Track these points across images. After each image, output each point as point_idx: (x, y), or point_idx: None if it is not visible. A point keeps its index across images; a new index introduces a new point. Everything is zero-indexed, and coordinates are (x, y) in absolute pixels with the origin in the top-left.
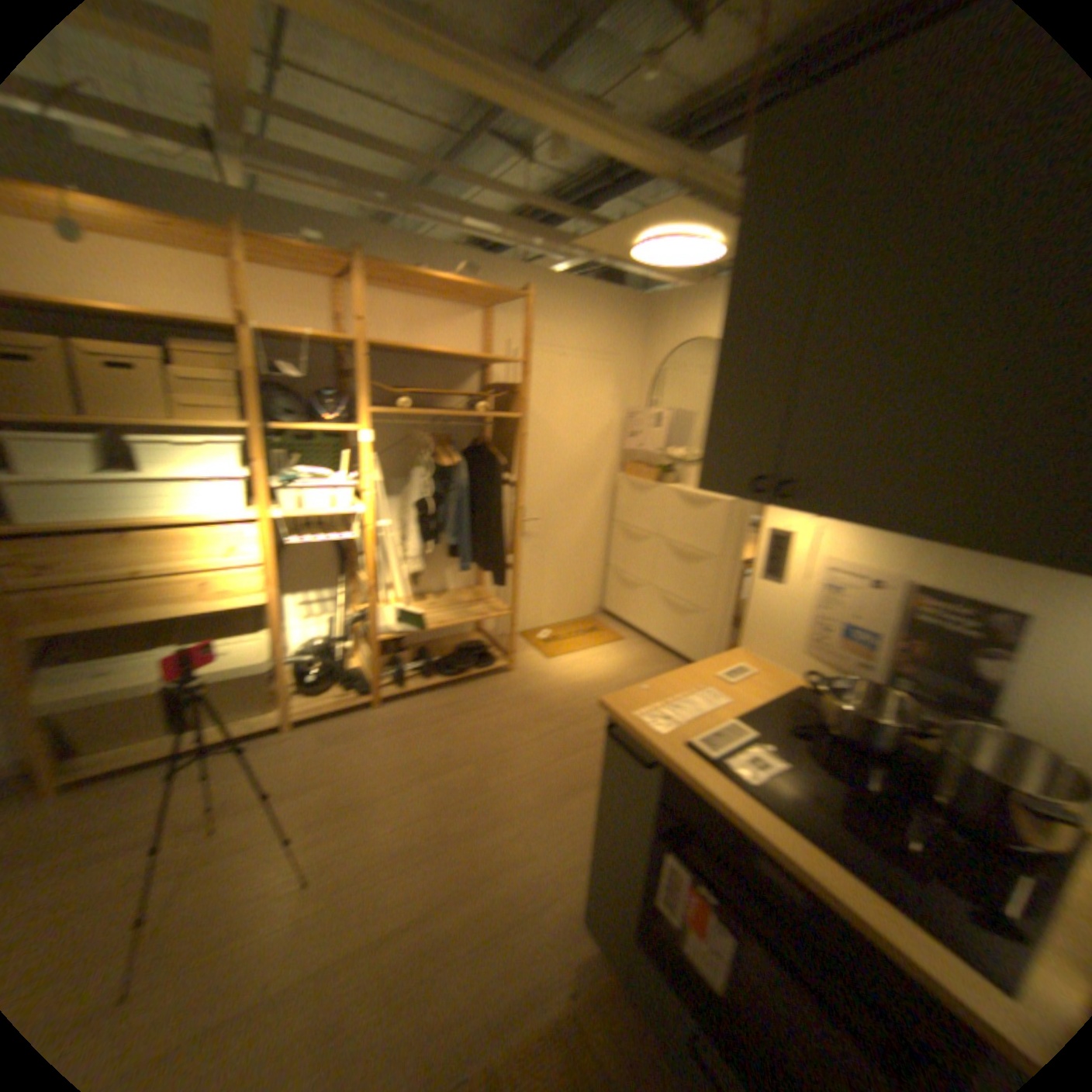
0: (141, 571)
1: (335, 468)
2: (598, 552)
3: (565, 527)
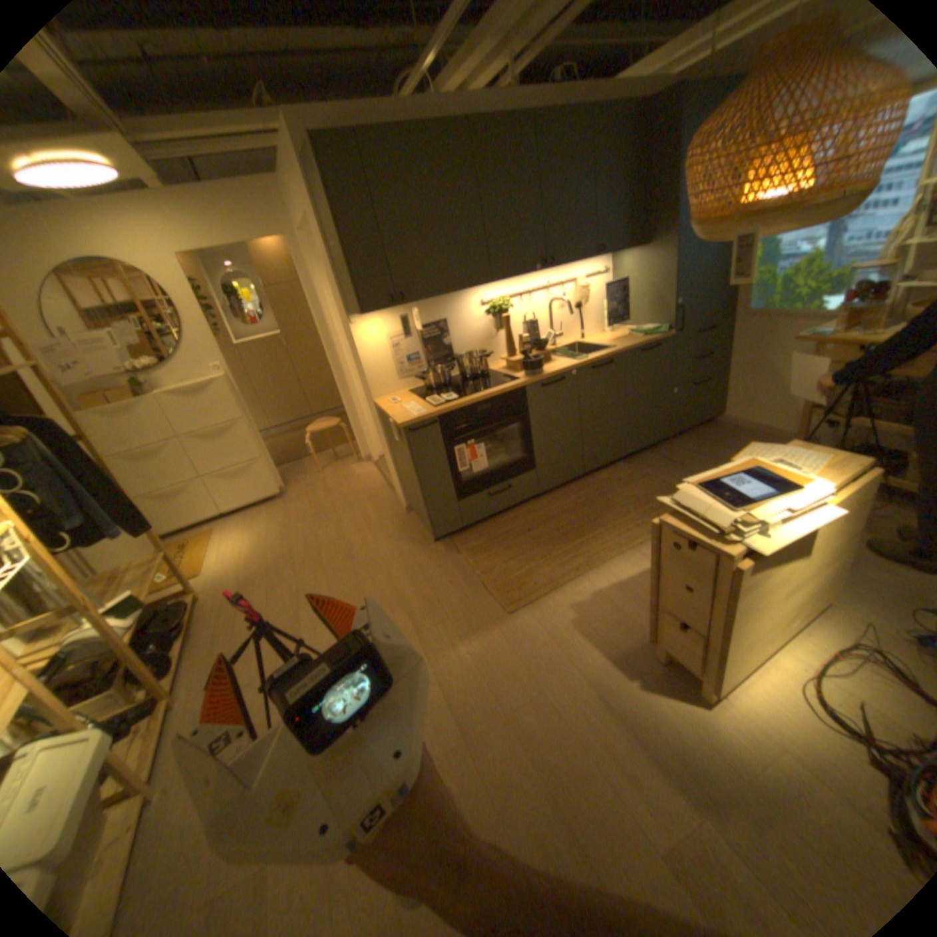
0: None
1: None
2: None
3: None
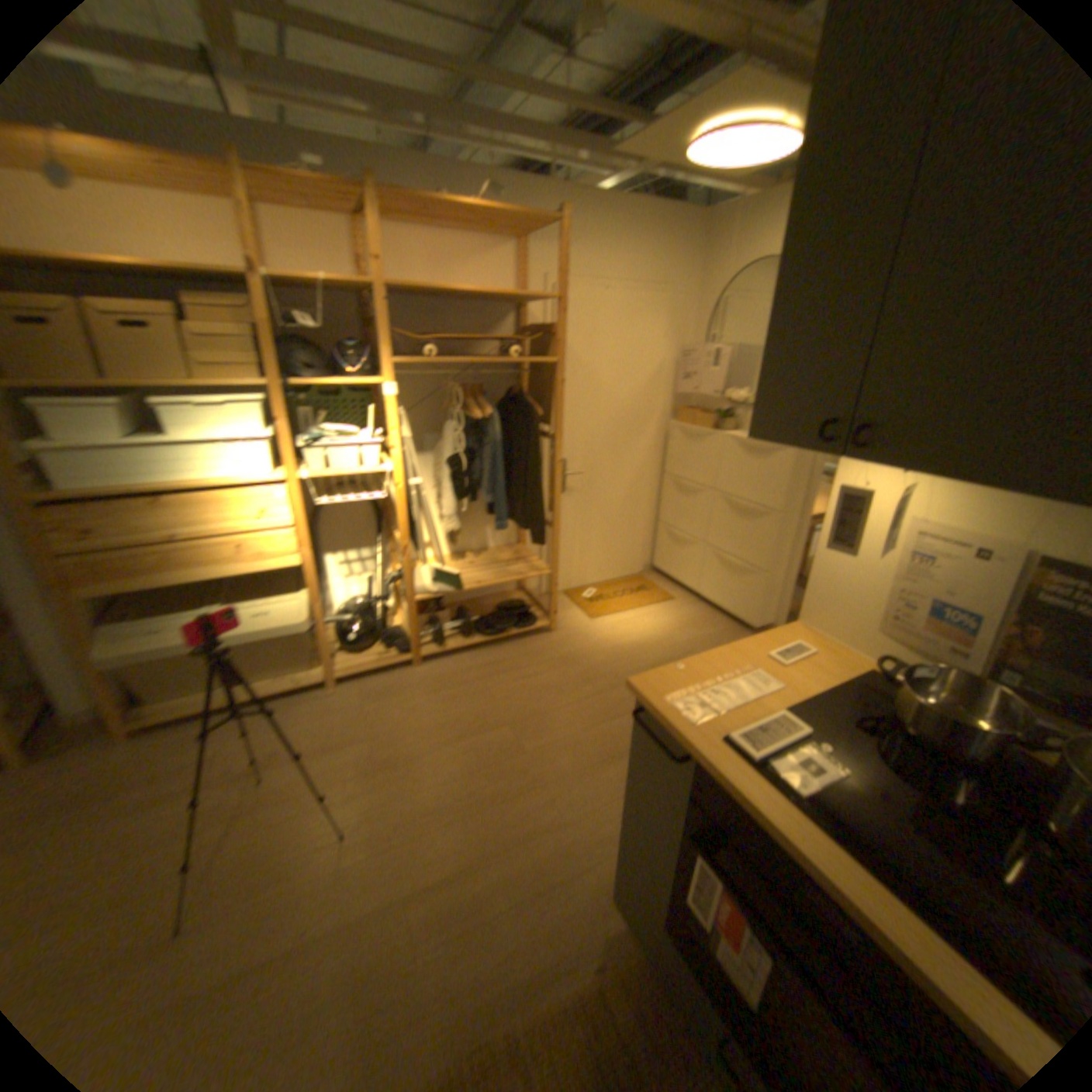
0: (186, 531)
1: (369, 423)
2: (651, 506)
3: (615, 480)
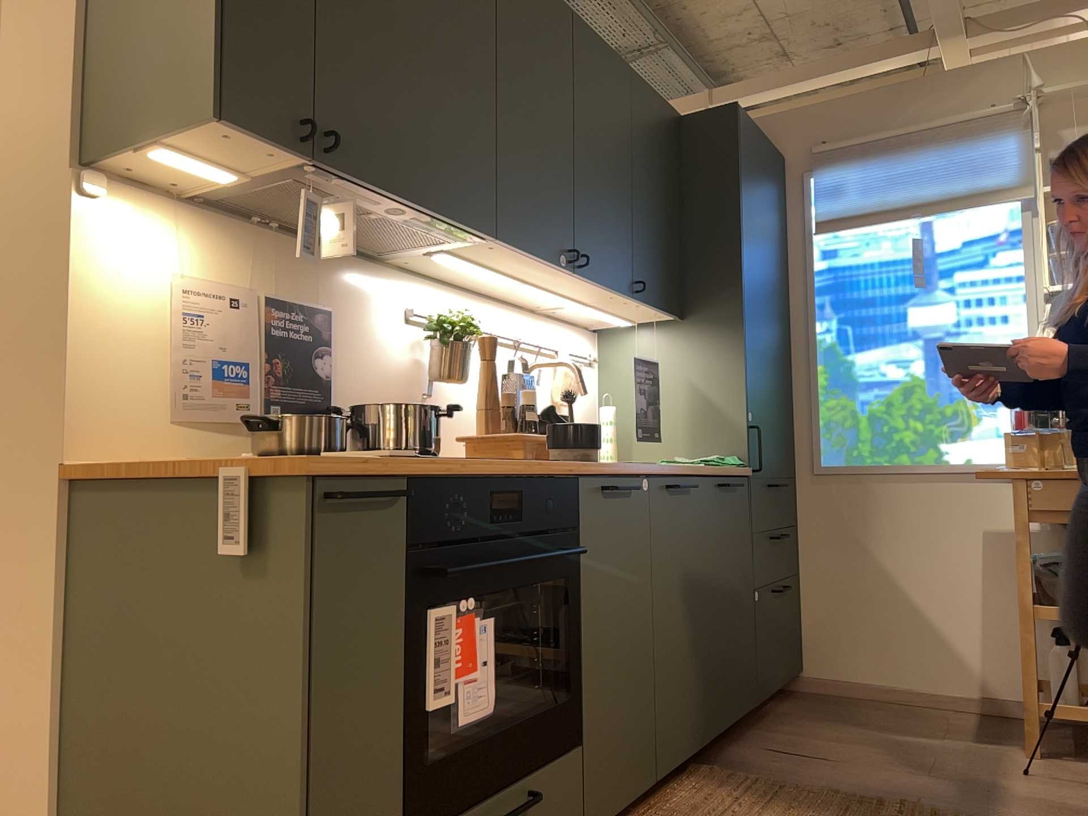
0: None
1: None
2: None
3: None
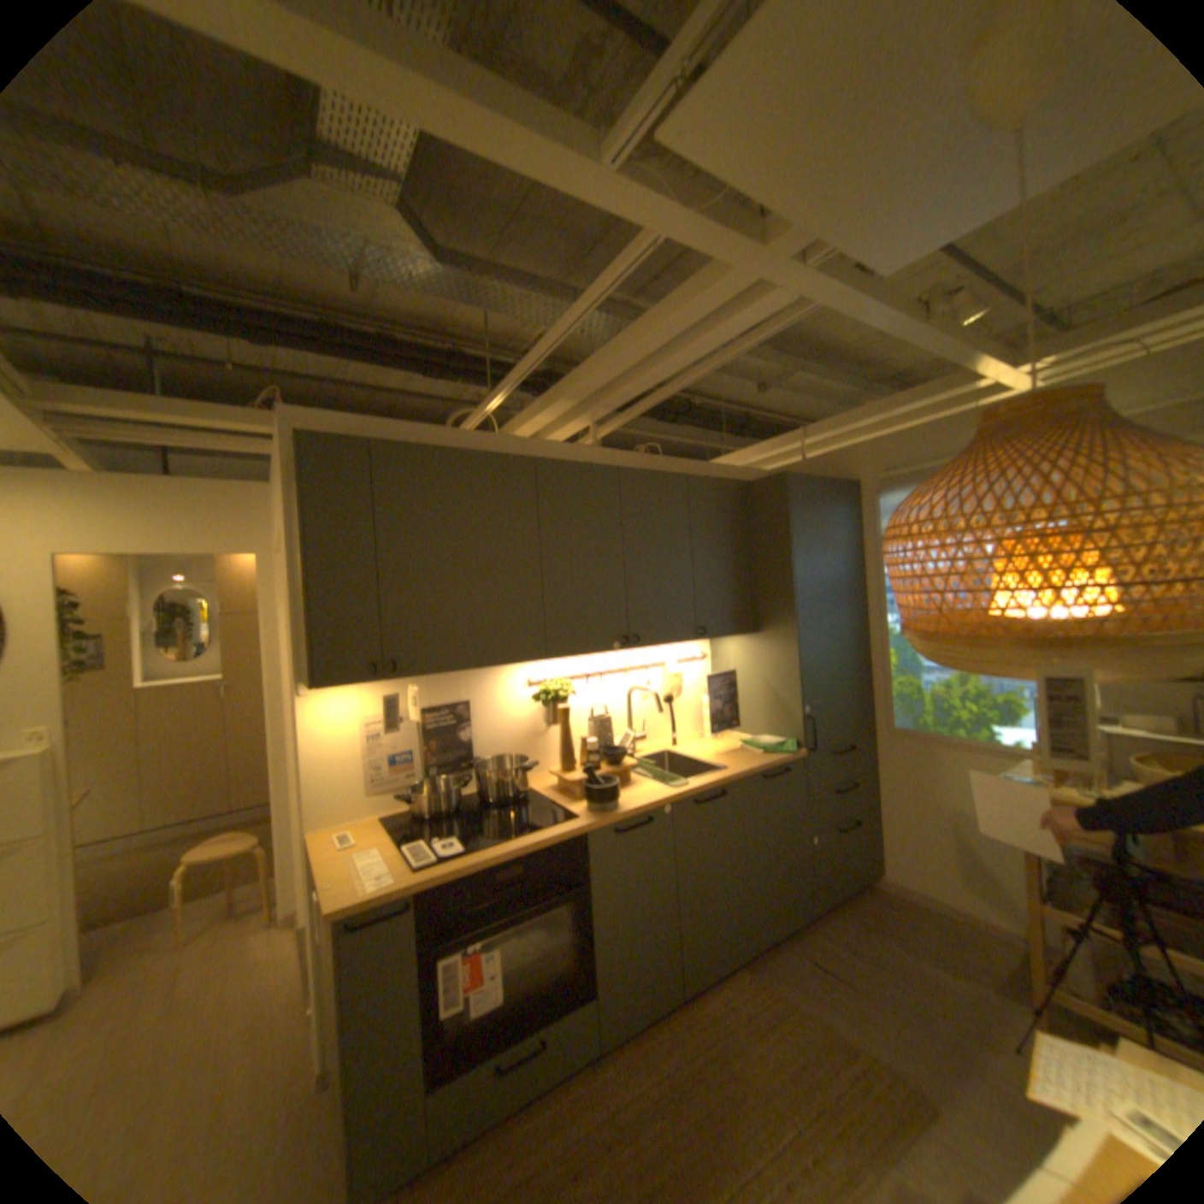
0: None
1: None
2: None
3: None
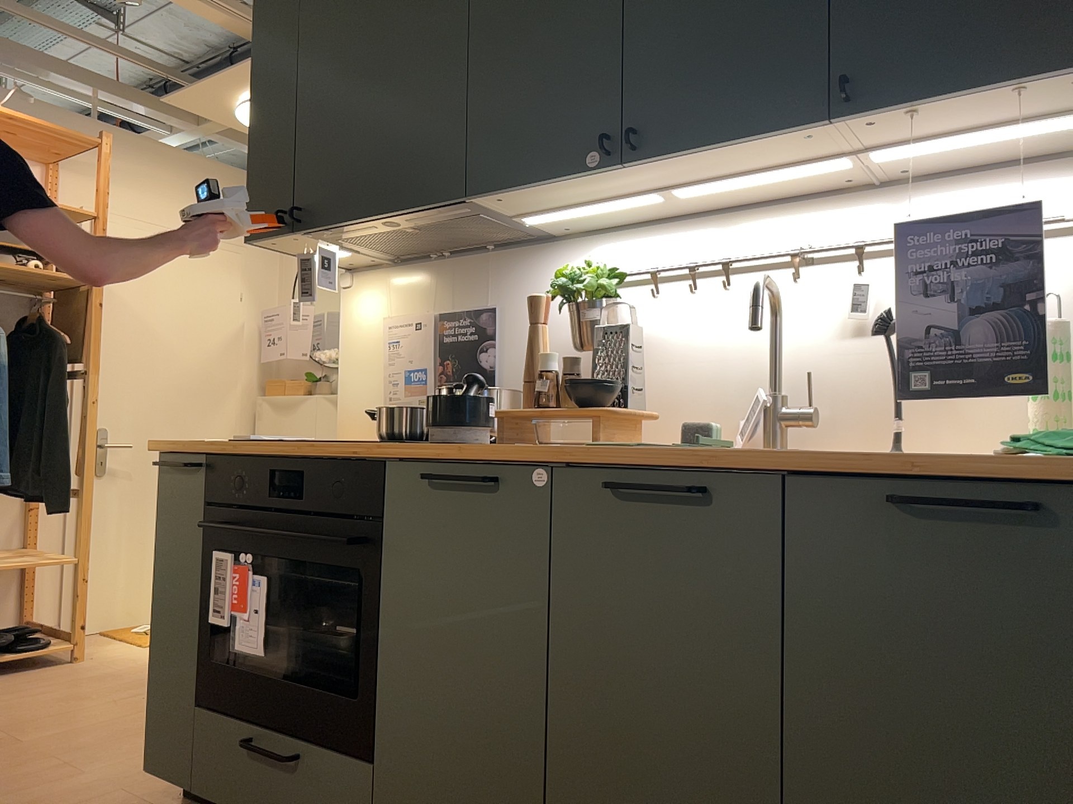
0: None
1: None
2: None
3: None
